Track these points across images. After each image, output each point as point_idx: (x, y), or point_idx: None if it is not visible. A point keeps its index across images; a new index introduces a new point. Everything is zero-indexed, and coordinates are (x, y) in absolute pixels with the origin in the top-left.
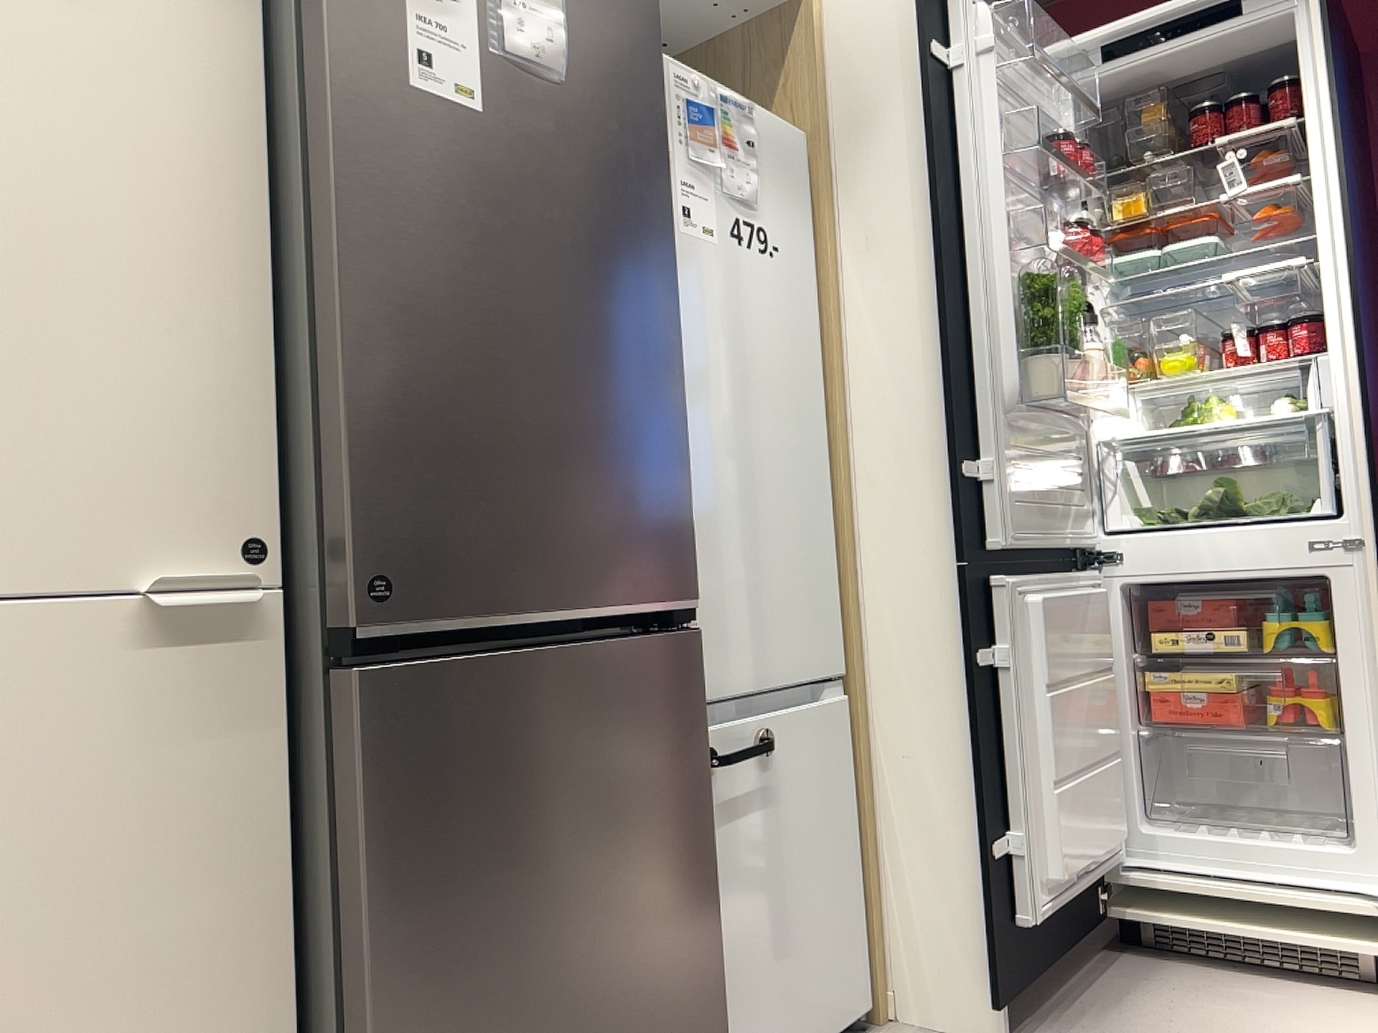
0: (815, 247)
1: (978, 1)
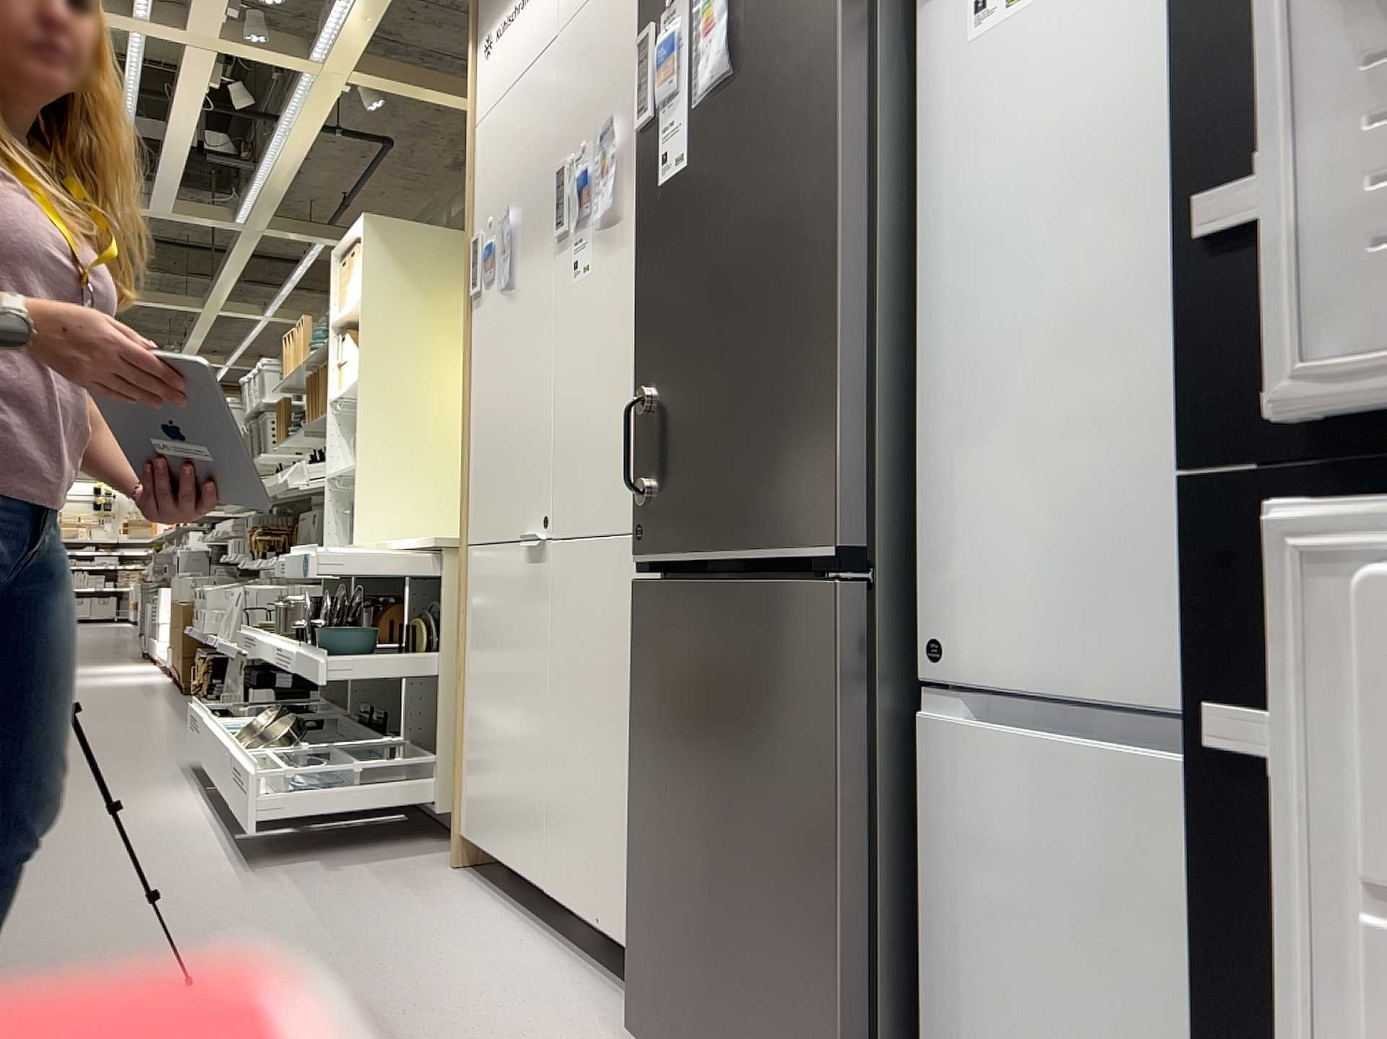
0: None
1: None
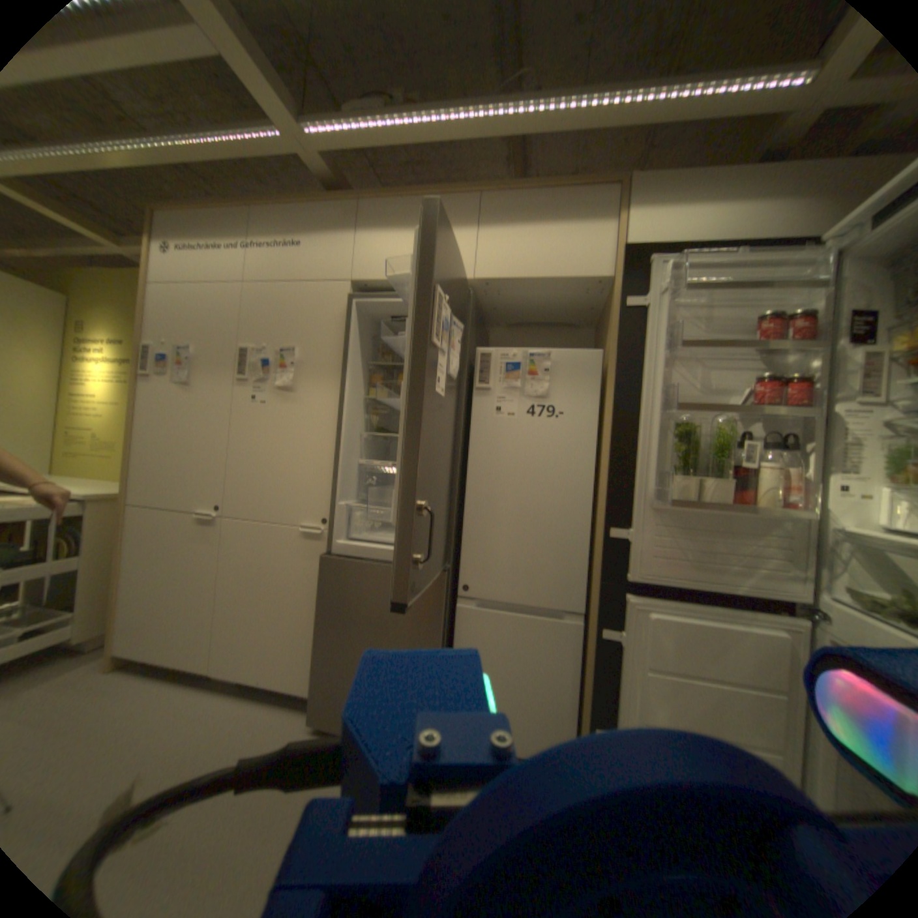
0: (605, 405)
1: (670, 259)
